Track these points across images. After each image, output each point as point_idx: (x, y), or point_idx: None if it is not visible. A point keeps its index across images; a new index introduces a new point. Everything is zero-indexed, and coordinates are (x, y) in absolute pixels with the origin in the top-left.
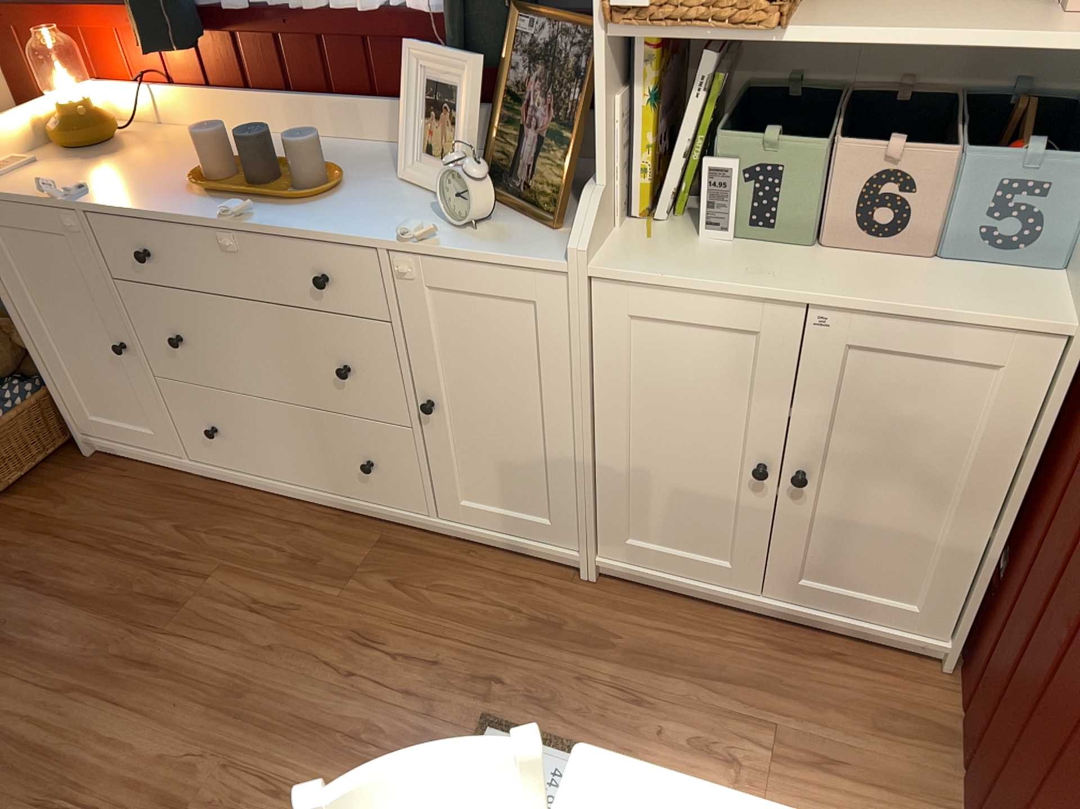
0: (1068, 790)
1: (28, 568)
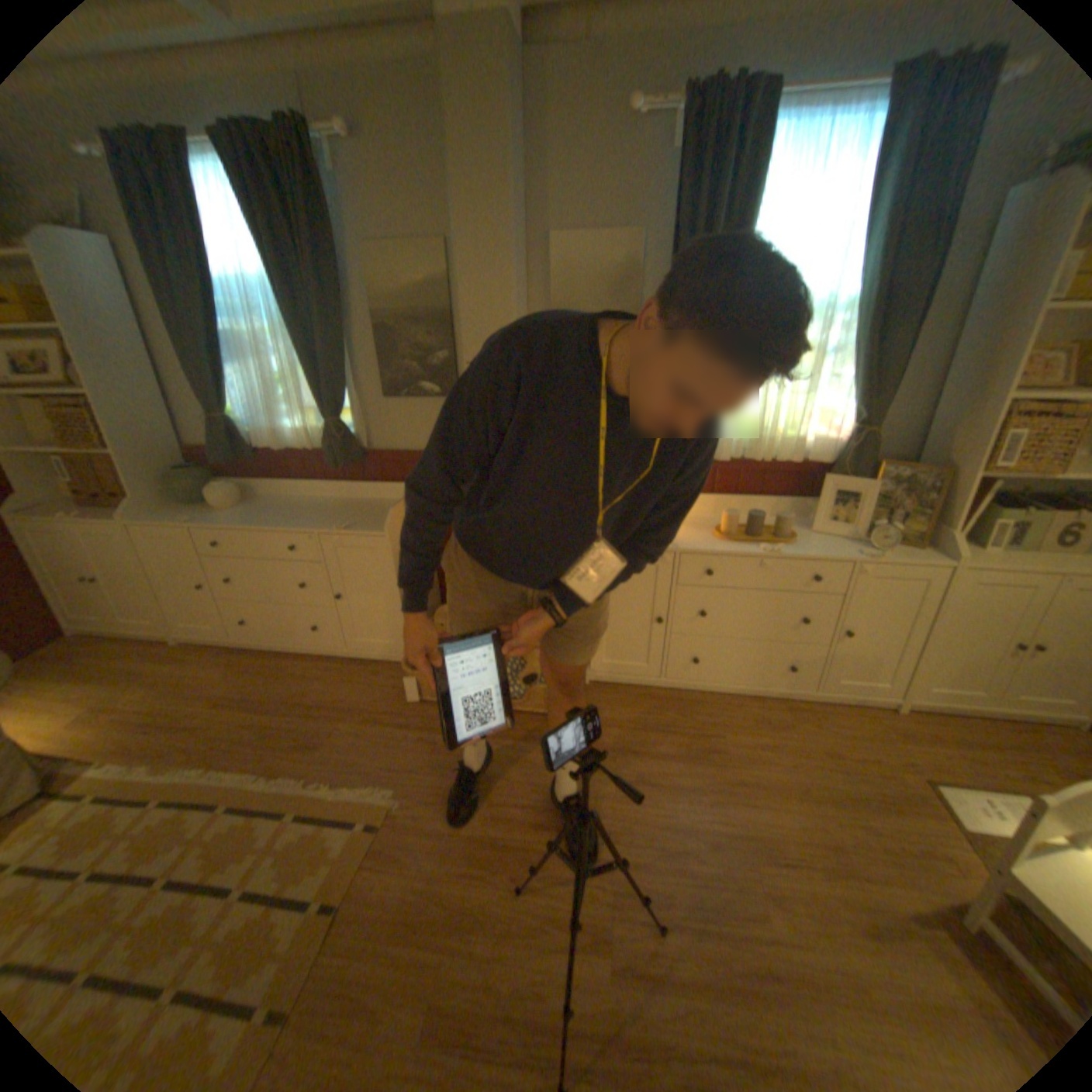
0: None
1: (620, 748)
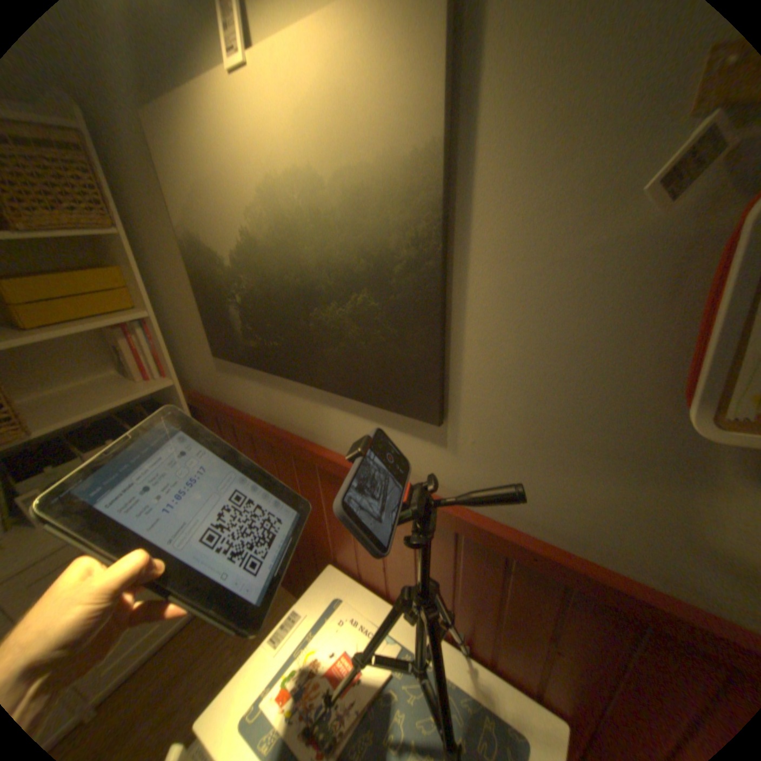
0: (302, 557)
1: None
